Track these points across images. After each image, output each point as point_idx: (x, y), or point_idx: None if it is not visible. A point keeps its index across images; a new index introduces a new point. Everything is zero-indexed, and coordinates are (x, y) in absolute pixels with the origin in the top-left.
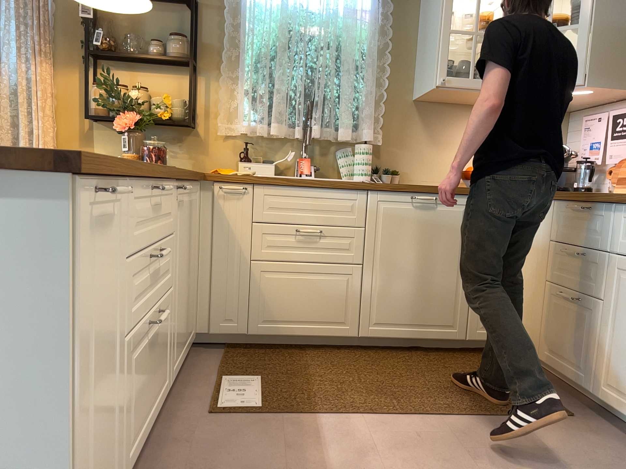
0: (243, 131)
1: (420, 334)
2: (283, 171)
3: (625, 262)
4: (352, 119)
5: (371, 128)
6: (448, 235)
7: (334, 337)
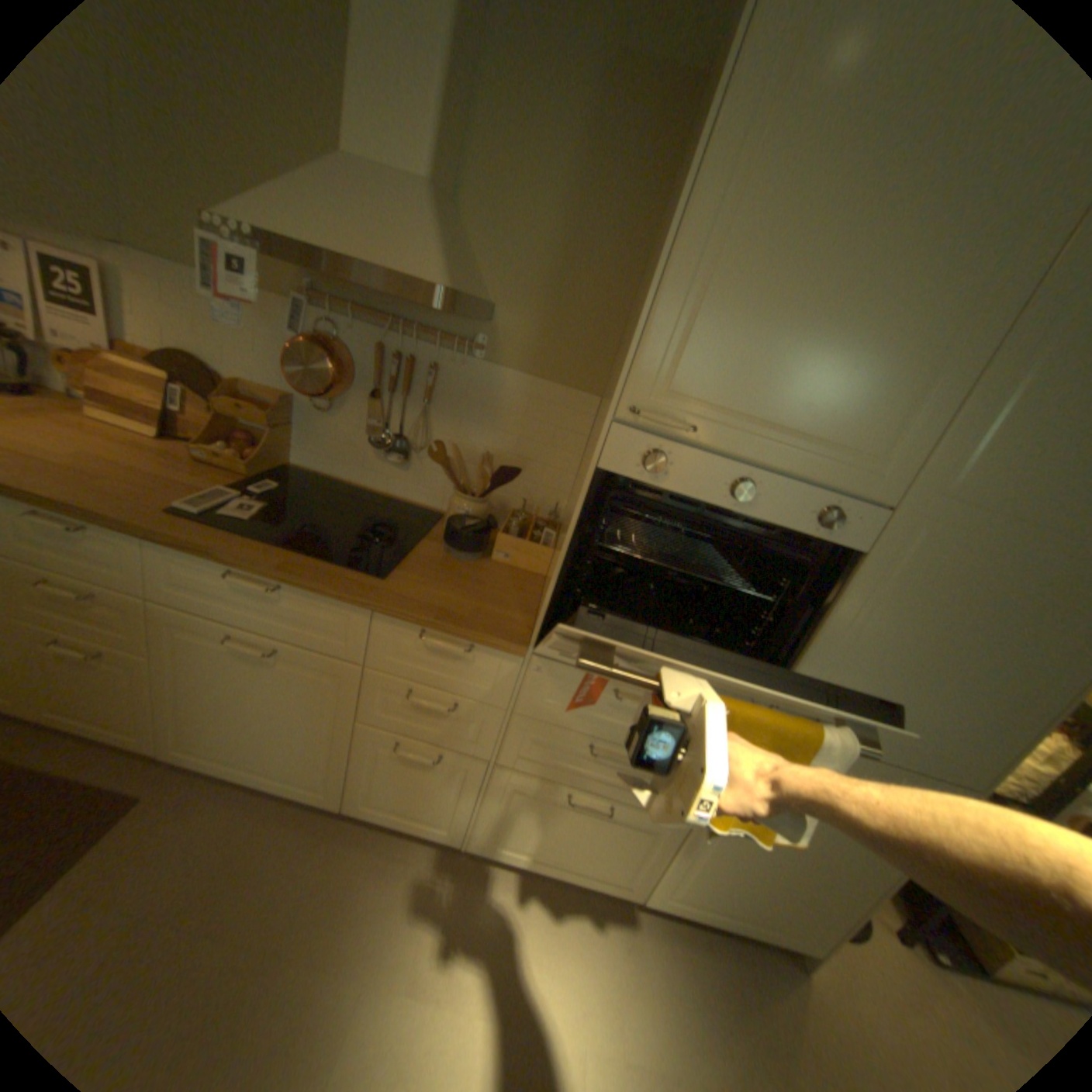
0: None
1: None
2: None
3: (176, 617)
4: None
5: None
6: None
7: None
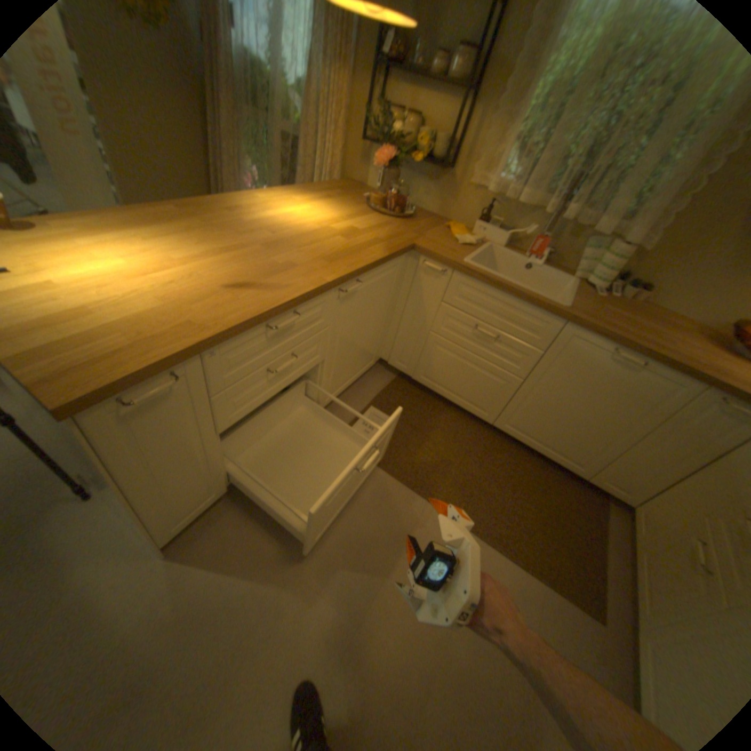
0: (491, 189)
1: (547, 453)
2: (520, 240)
3: None
4: (633, 204)
5: (652, 223)
6: (634, 402)
7: (474, 414)
